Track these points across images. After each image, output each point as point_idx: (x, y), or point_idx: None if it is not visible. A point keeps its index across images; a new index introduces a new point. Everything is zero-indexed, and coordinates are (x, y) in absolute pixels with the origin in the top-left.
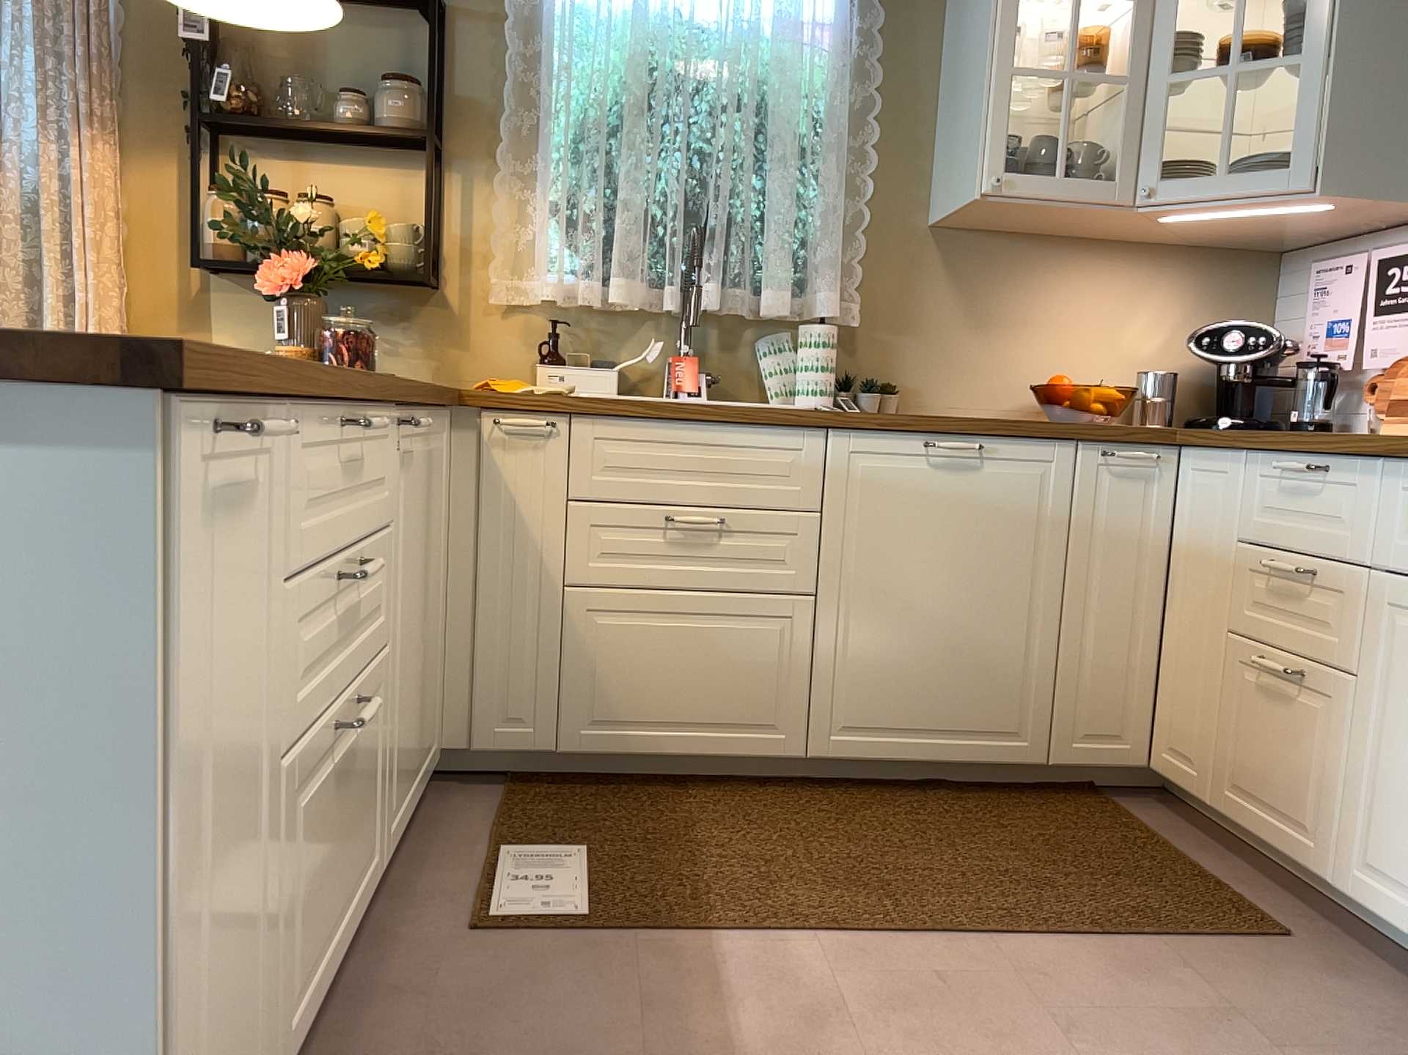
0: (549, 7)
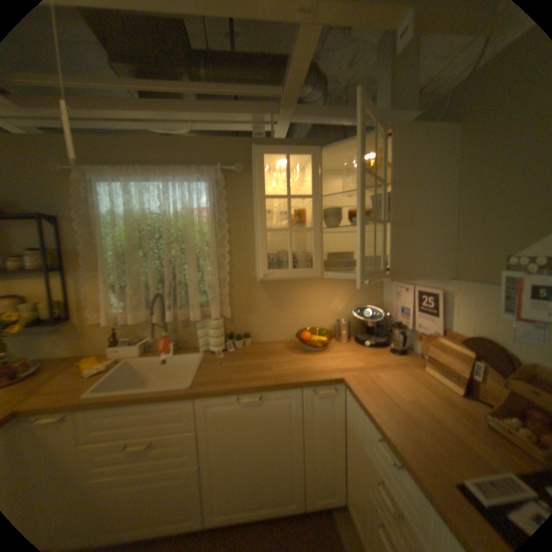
0: (93, 213)
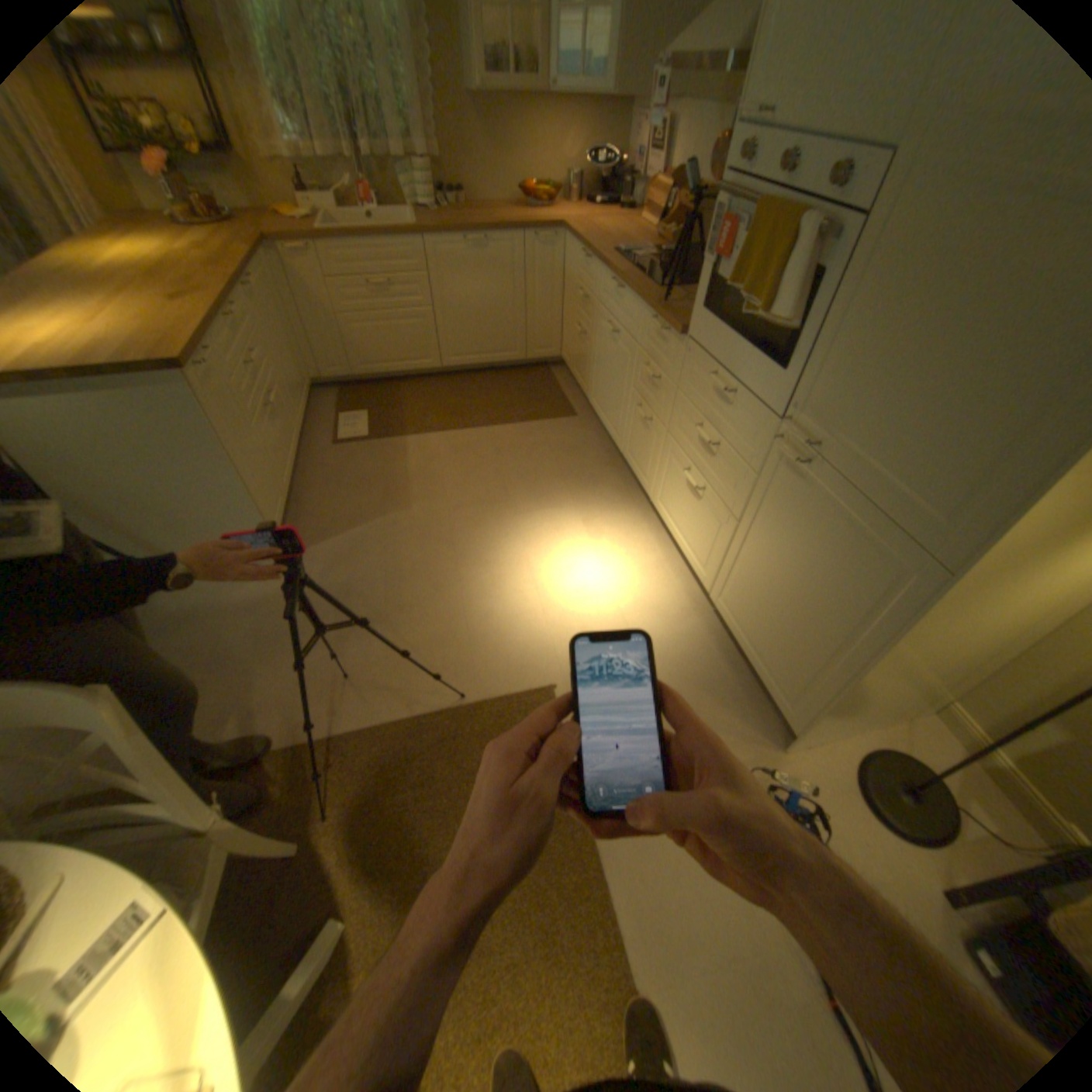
0: None
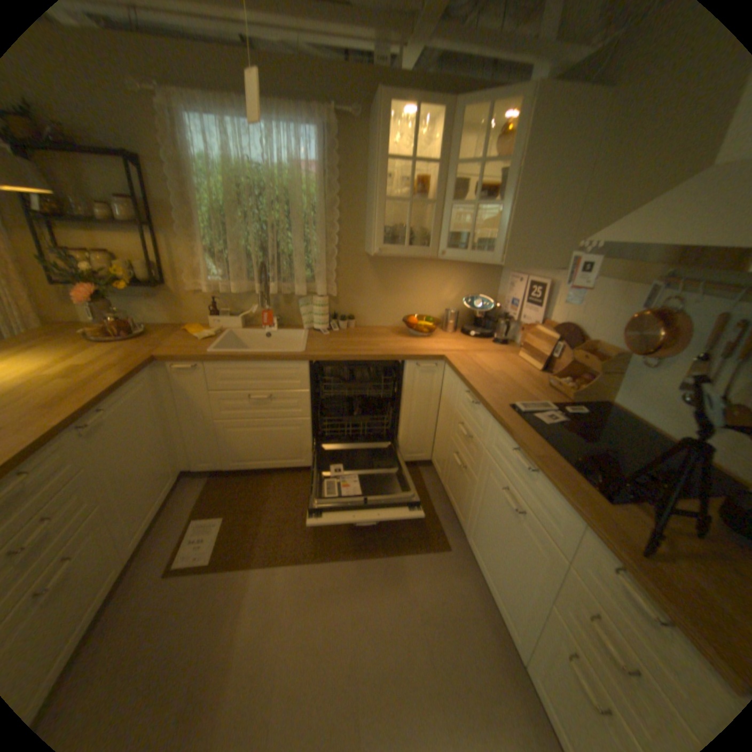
0: (184, 156)
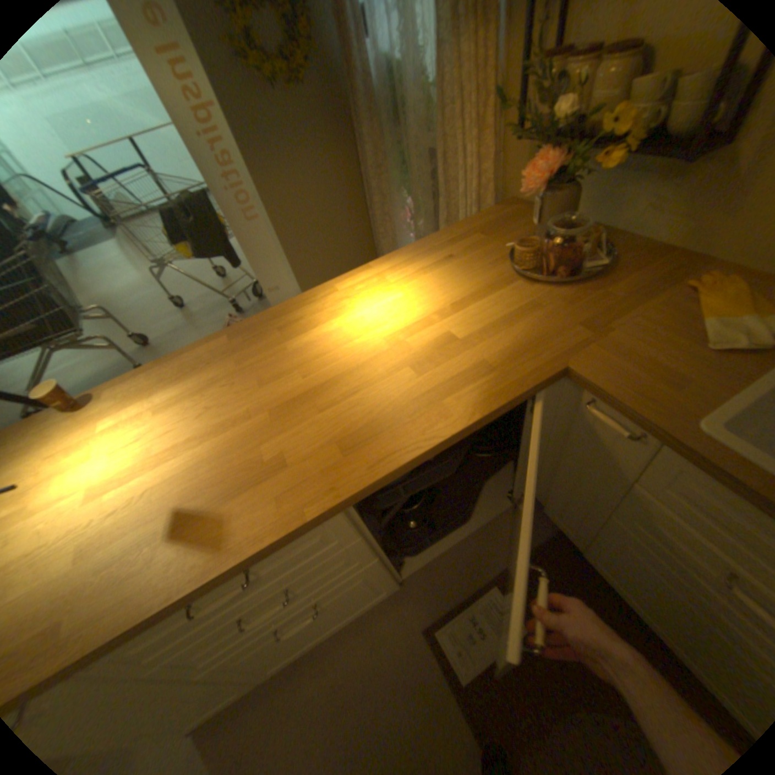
0: None
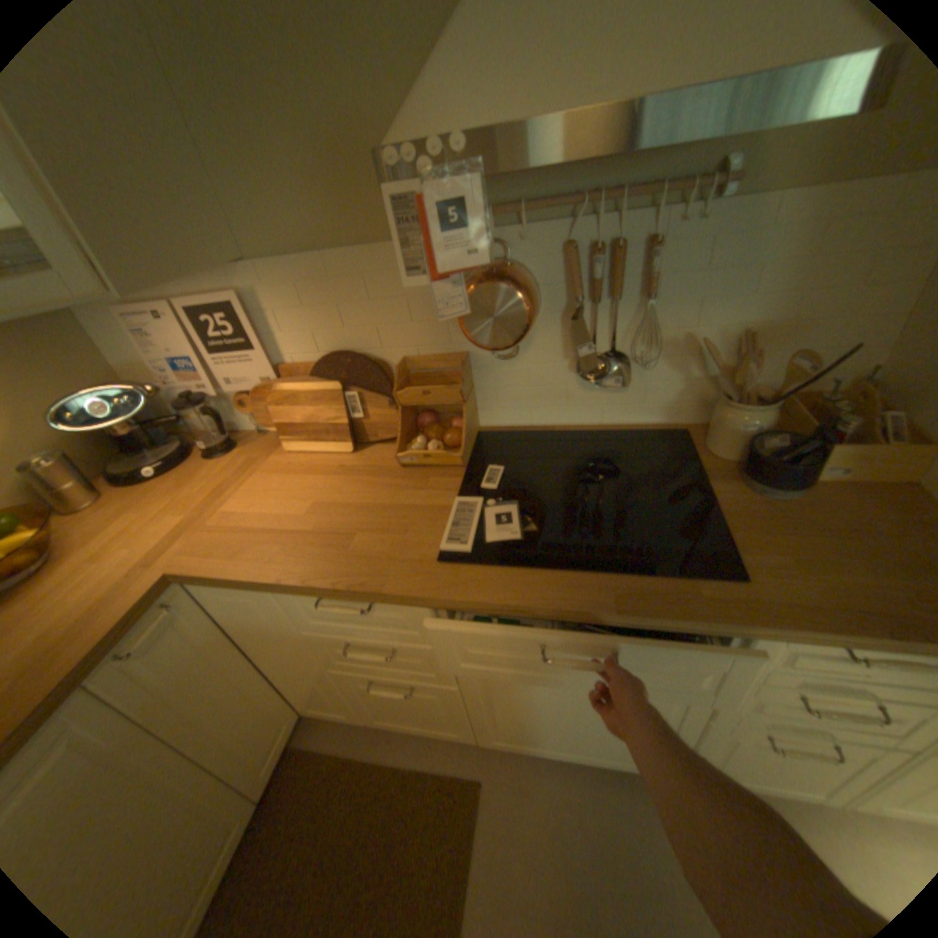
0: None
